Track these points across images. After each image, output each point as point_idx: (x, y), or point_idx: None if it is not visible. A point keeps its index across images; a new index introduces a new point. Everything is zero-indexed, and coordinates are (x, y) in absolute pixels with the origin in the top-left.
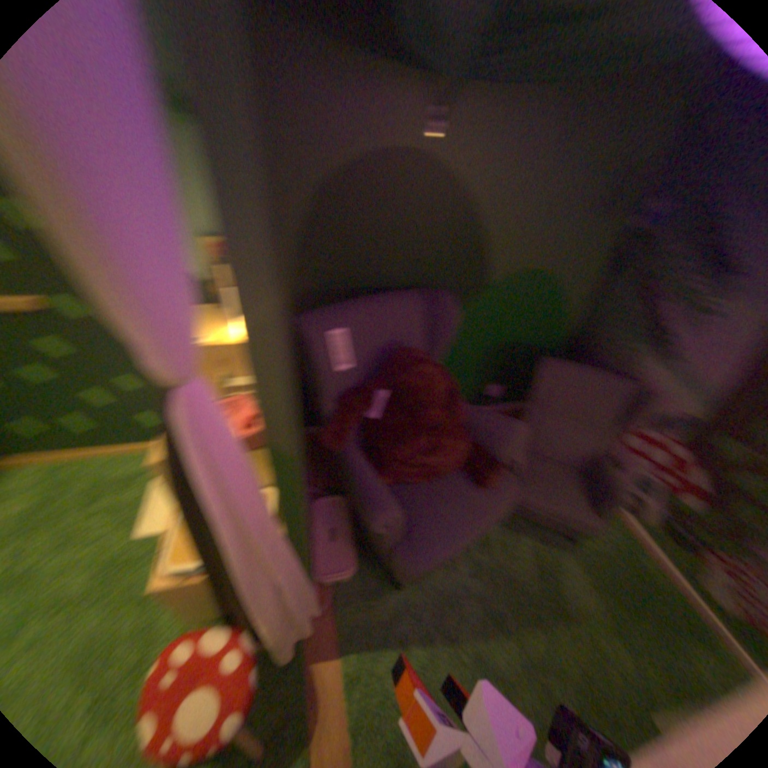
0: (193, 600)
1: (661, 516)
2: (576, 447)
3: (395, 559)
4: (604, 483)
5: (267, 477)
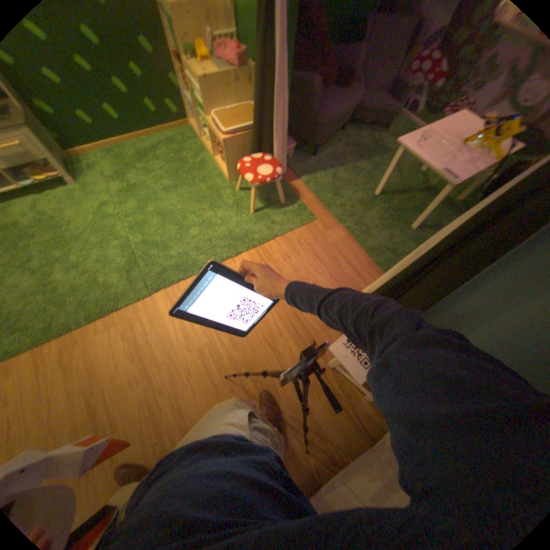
0: (238, 148)
1: (424, 103)
2: (385, 76)
3: (318, 116)
4: (400, 86)
5: (249, 91)
